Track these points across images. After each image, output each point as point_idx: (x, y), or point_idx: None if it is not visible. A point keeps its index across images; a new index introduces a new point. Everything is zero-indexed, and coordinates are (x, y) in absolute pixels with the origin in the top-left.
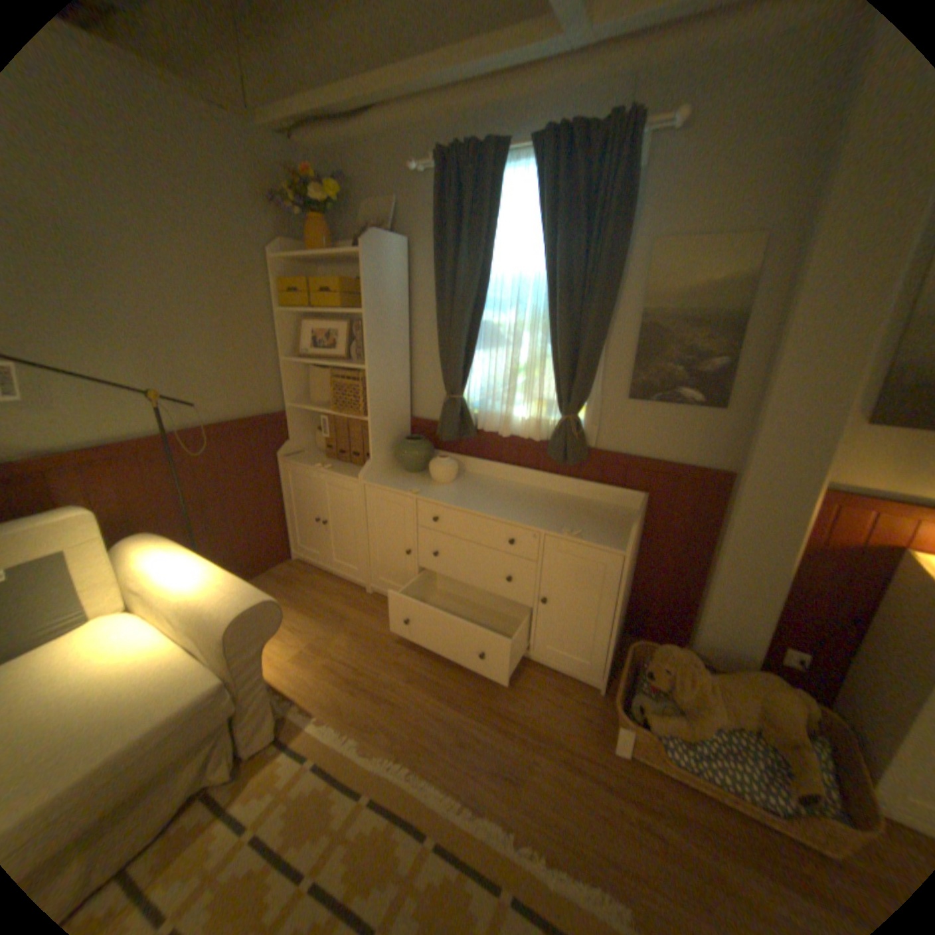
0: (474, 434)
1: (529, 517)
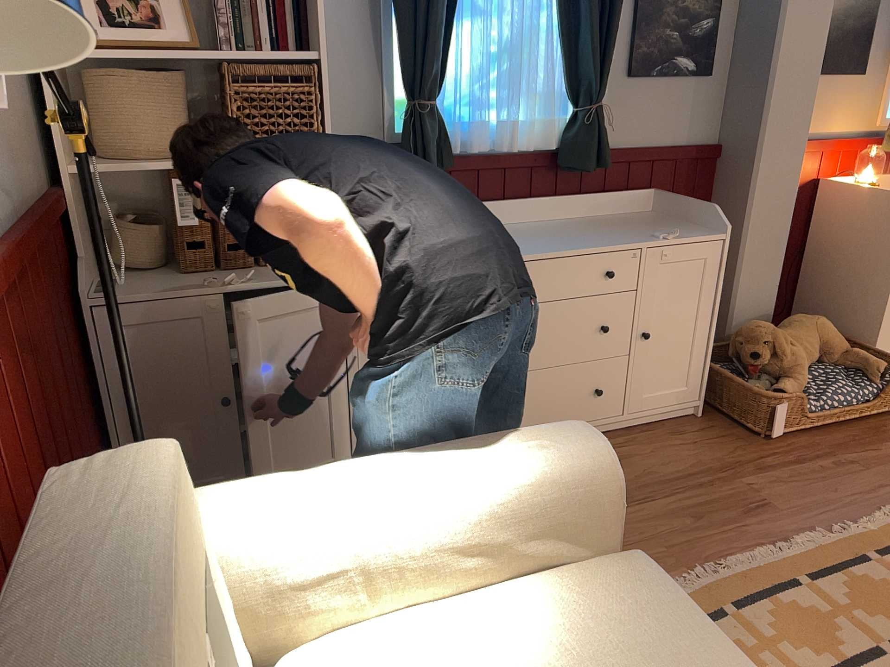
0: (450, 162)
1: (609, 239)
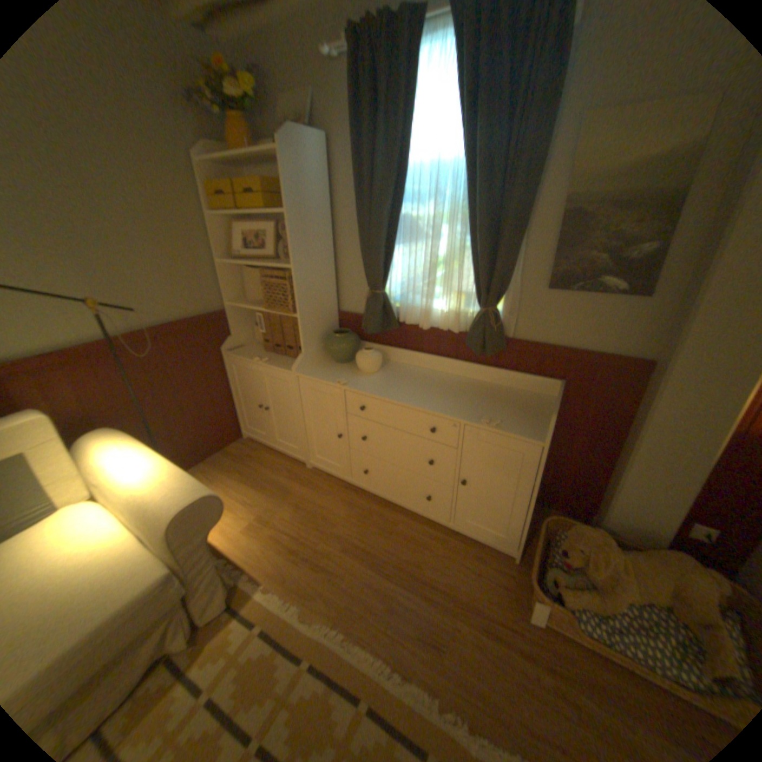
0: (397, 327)
1: (449, 407)
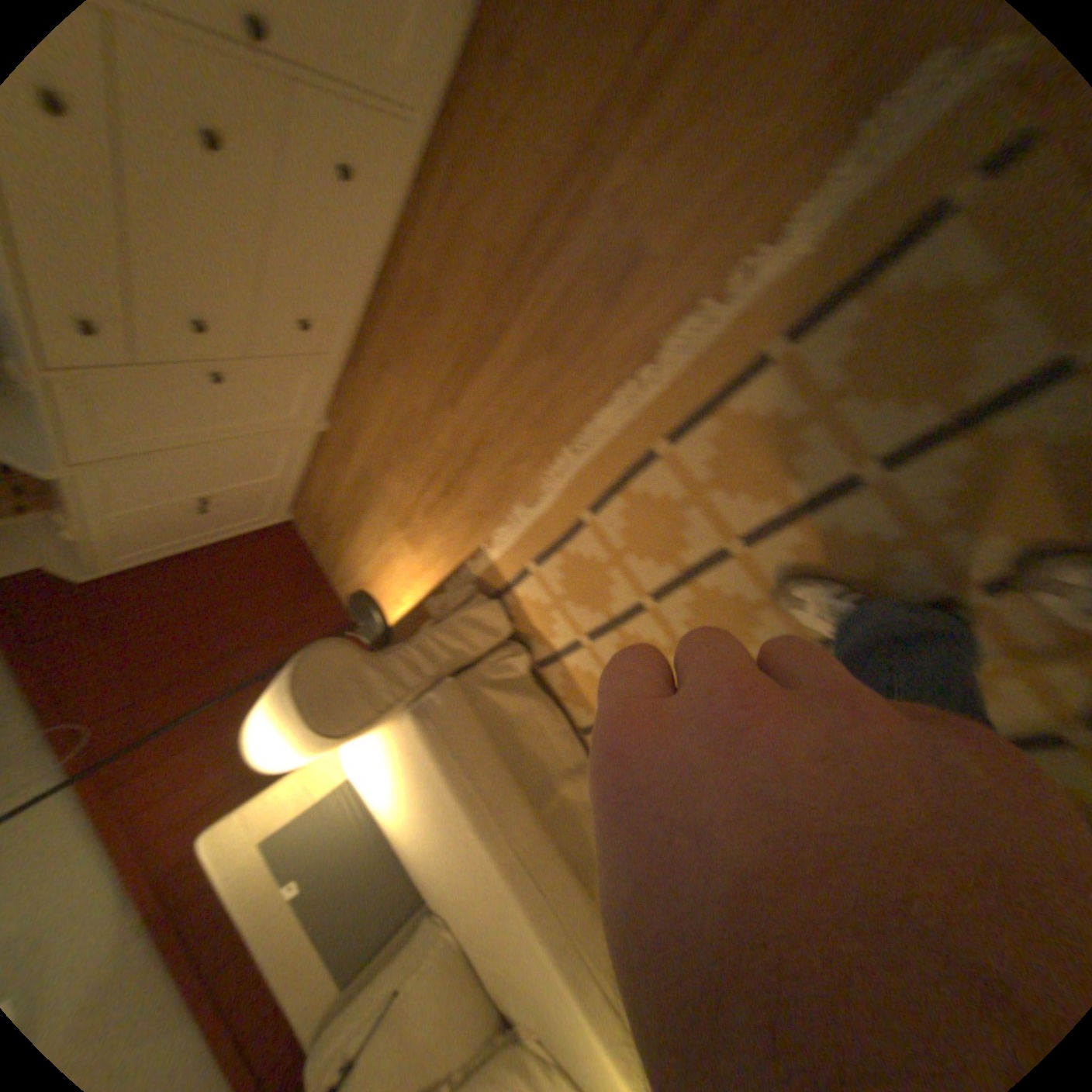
0: None
1: None
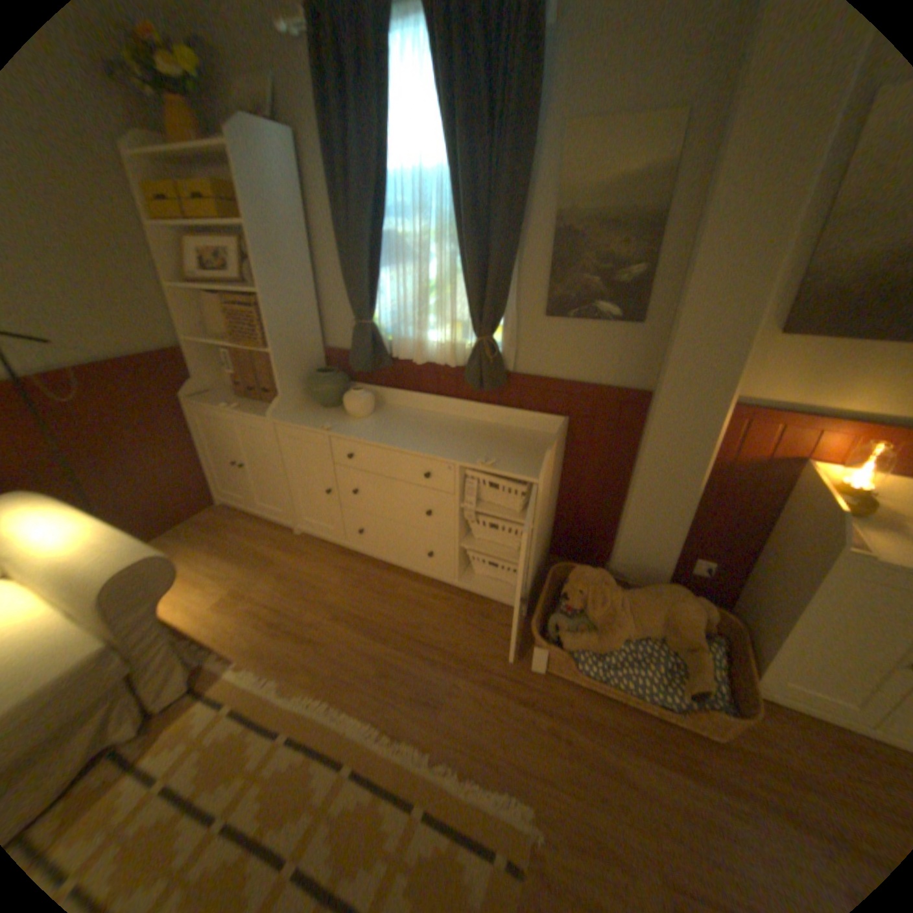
0: (391, 363)
1: (445, 448)
